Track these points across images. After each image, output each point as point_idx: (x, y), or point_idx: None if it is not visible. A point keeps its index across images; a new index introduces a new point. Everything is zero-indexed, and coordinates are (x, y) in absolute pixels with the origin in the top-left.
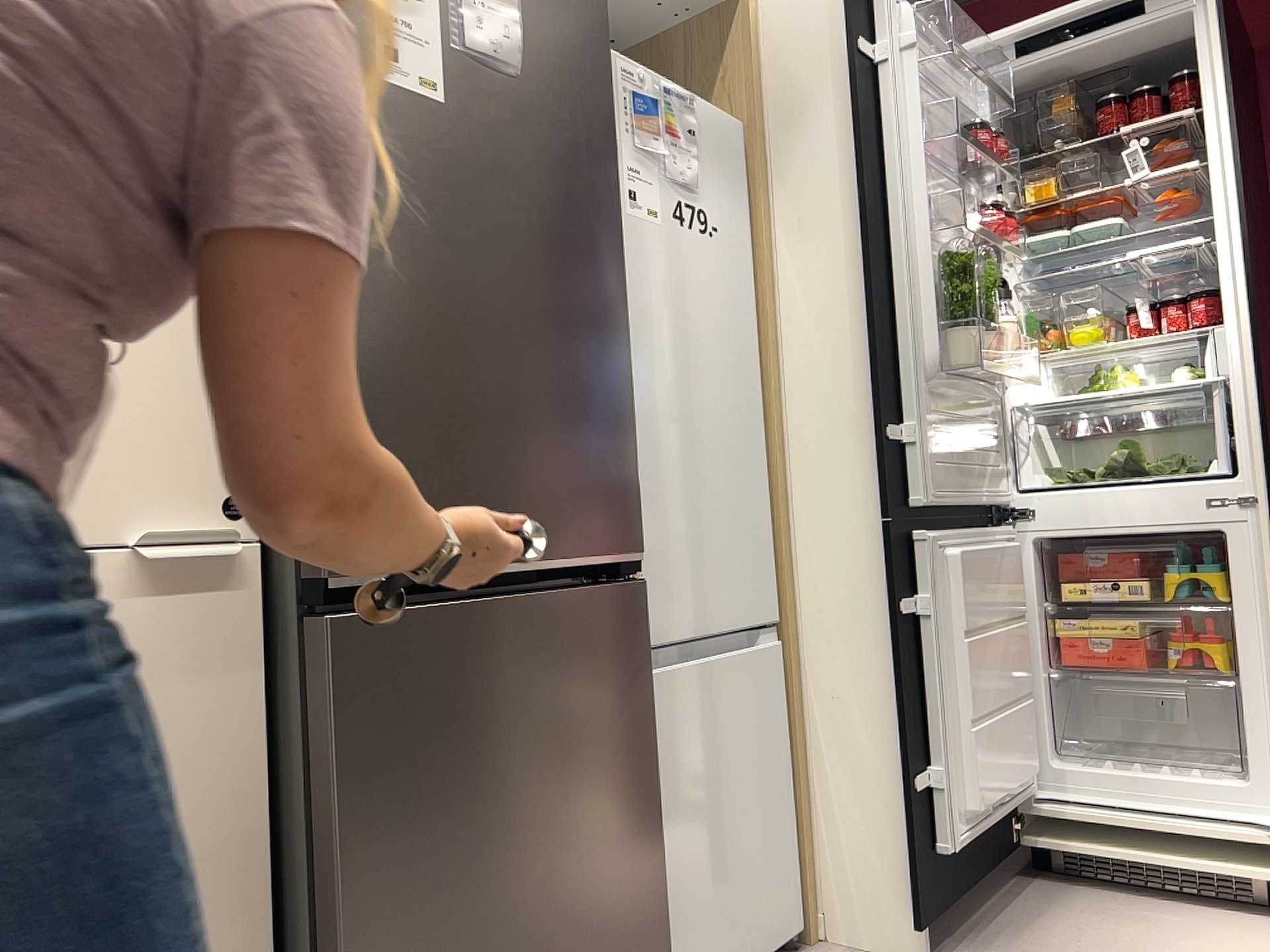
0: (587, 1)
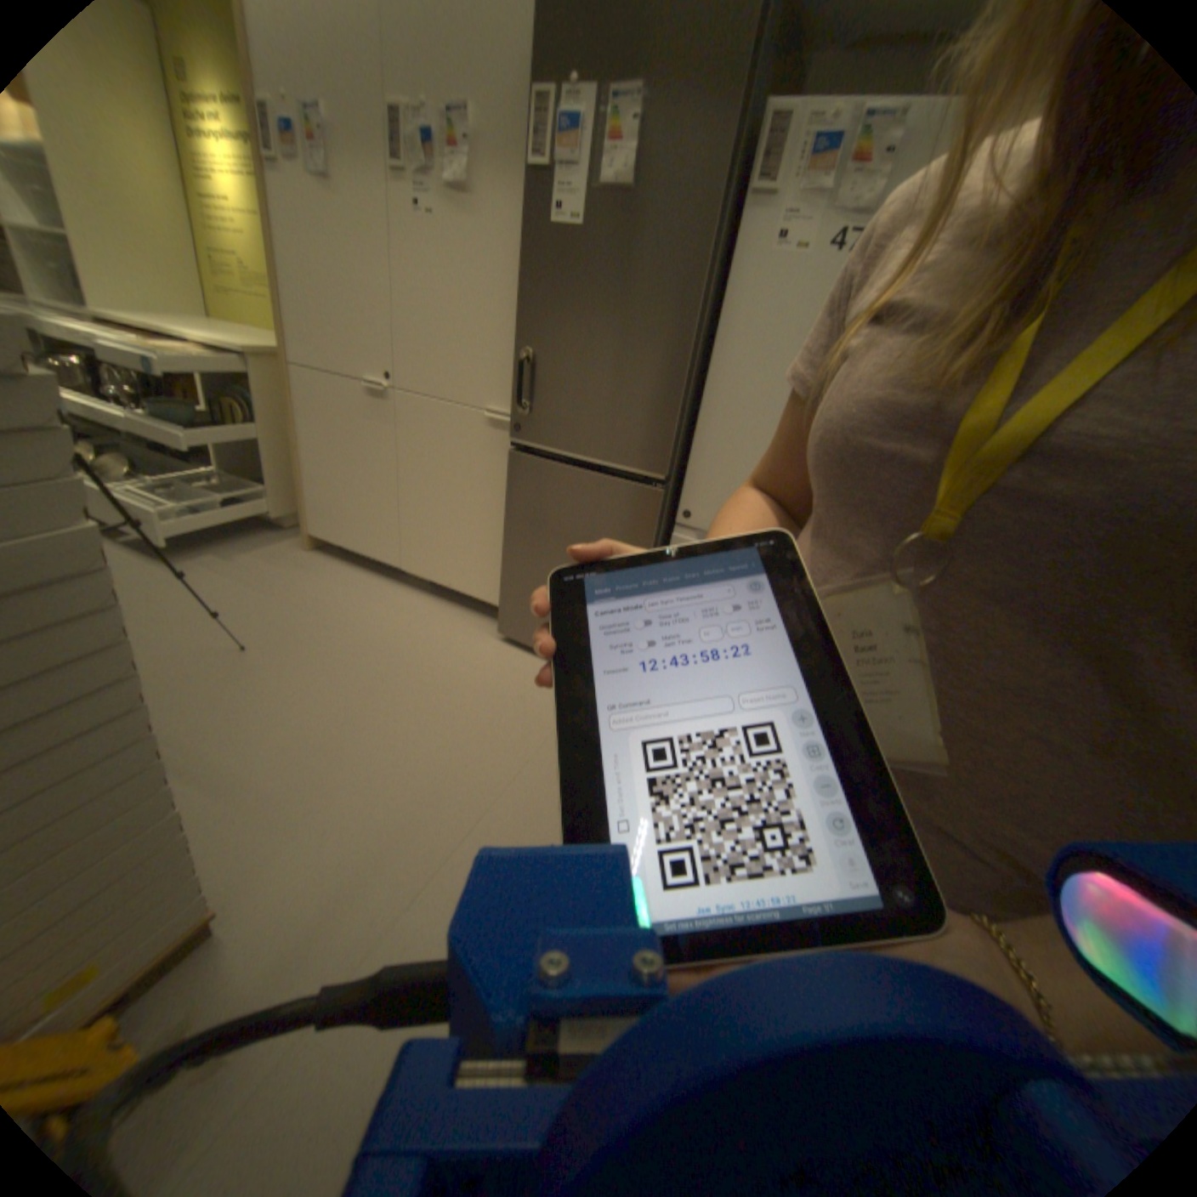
0: (718, 95)
